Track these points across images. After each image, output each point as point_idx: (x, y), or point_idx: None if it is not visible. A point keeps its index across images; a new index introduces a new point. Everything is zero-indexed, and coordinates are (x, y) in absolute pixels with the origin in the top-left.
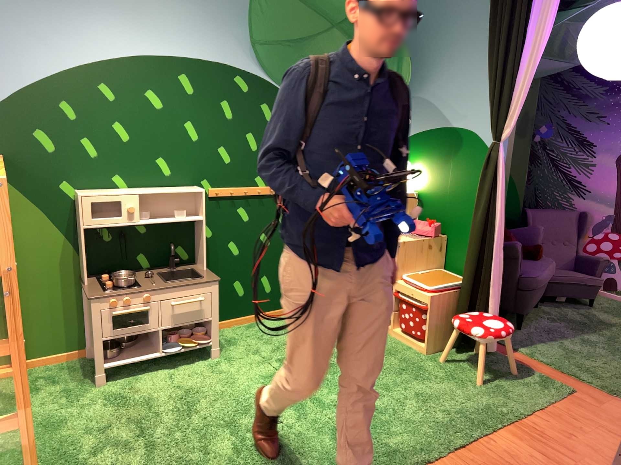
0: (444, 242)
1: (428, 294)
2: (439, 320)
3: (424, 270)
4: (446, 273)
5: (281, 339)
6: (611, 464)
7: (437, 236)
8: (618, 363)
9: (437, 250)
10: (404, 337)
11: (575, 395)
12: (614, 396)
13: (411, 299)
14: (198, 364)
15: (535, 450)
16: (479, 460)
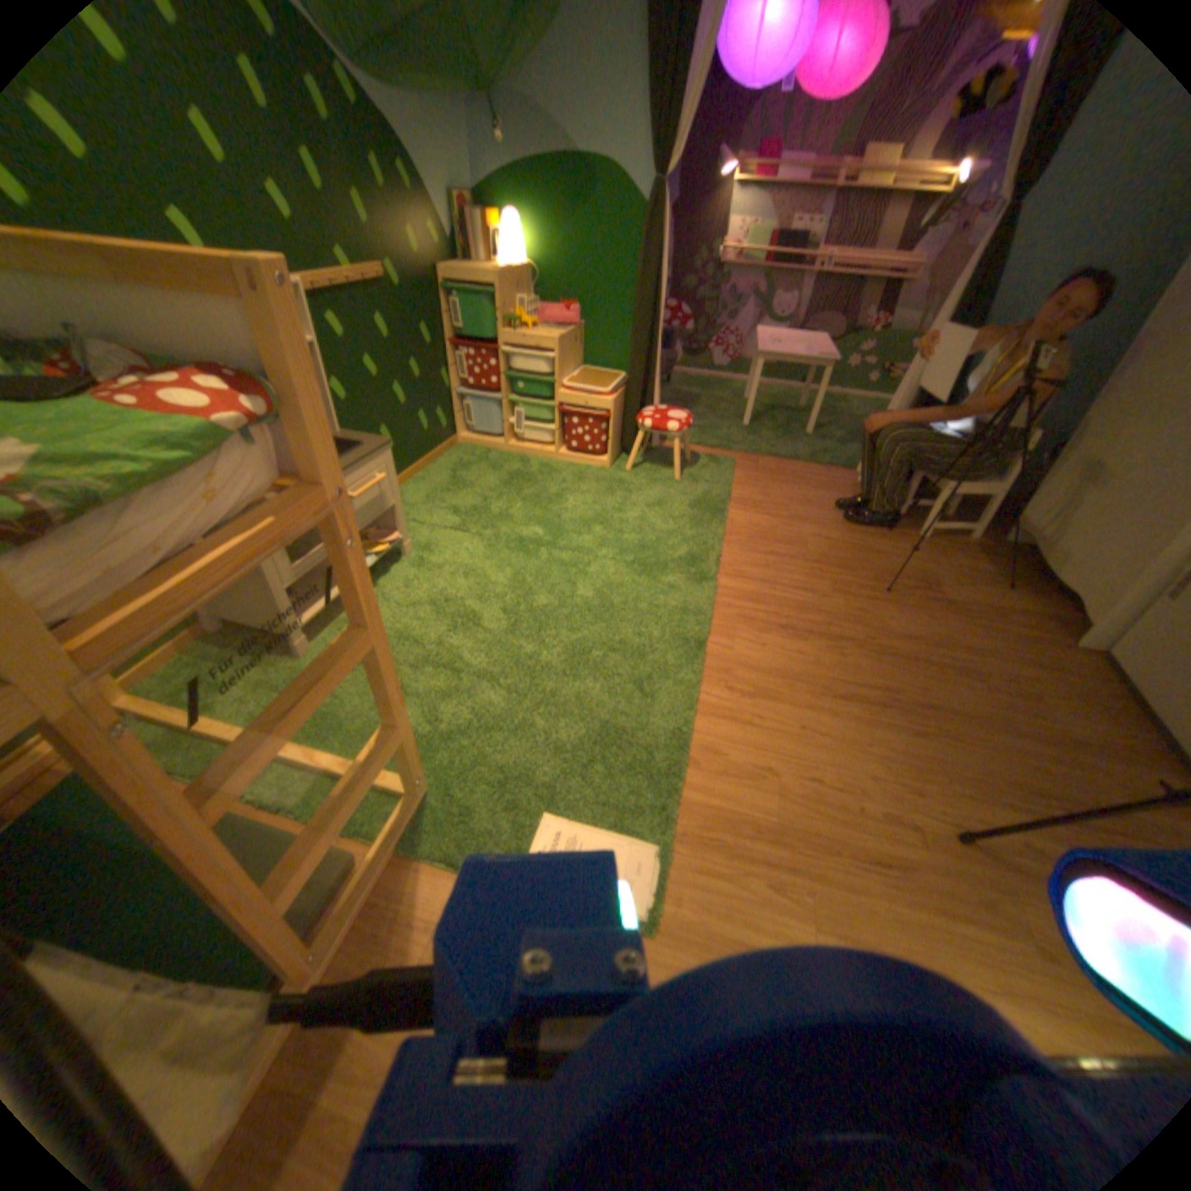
0: (580, 330)
1: (608, 398)
2: (612, 427)
3: (571, 371)
4: (593, 370)
5: (450, 504)
6: (807, 506)
7: (575, 323)
8: (737, 429)
9: (576, 342)
10: (575, 457)
11: (739, 465)
12: (759, 456)
13: (579, 410)
14: (392, 572)
15: (763, 517)
16: (744, 542)
